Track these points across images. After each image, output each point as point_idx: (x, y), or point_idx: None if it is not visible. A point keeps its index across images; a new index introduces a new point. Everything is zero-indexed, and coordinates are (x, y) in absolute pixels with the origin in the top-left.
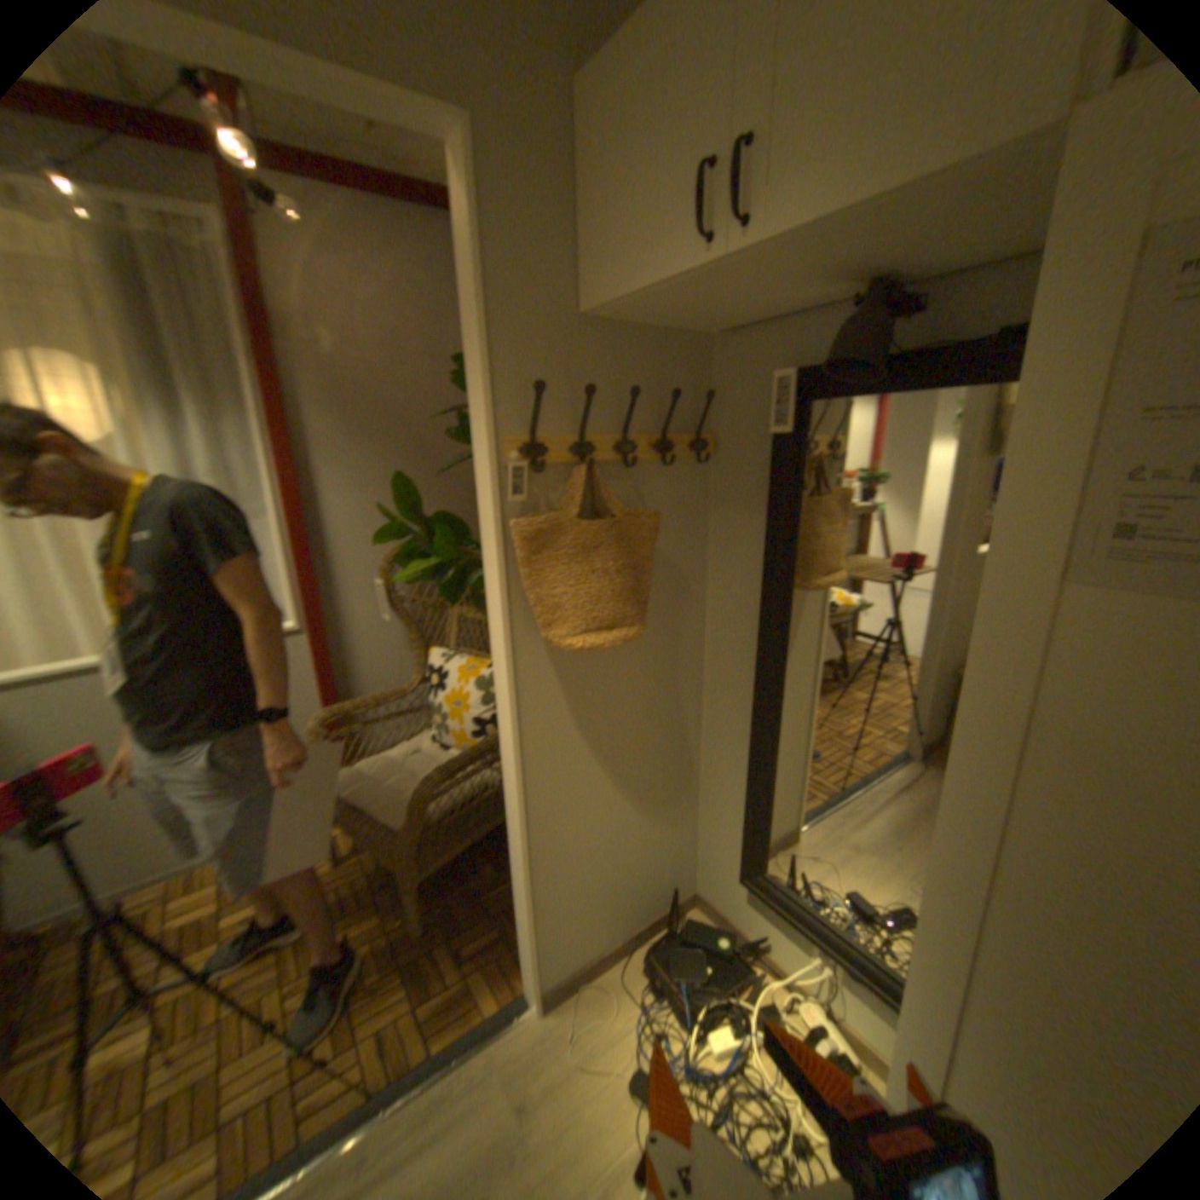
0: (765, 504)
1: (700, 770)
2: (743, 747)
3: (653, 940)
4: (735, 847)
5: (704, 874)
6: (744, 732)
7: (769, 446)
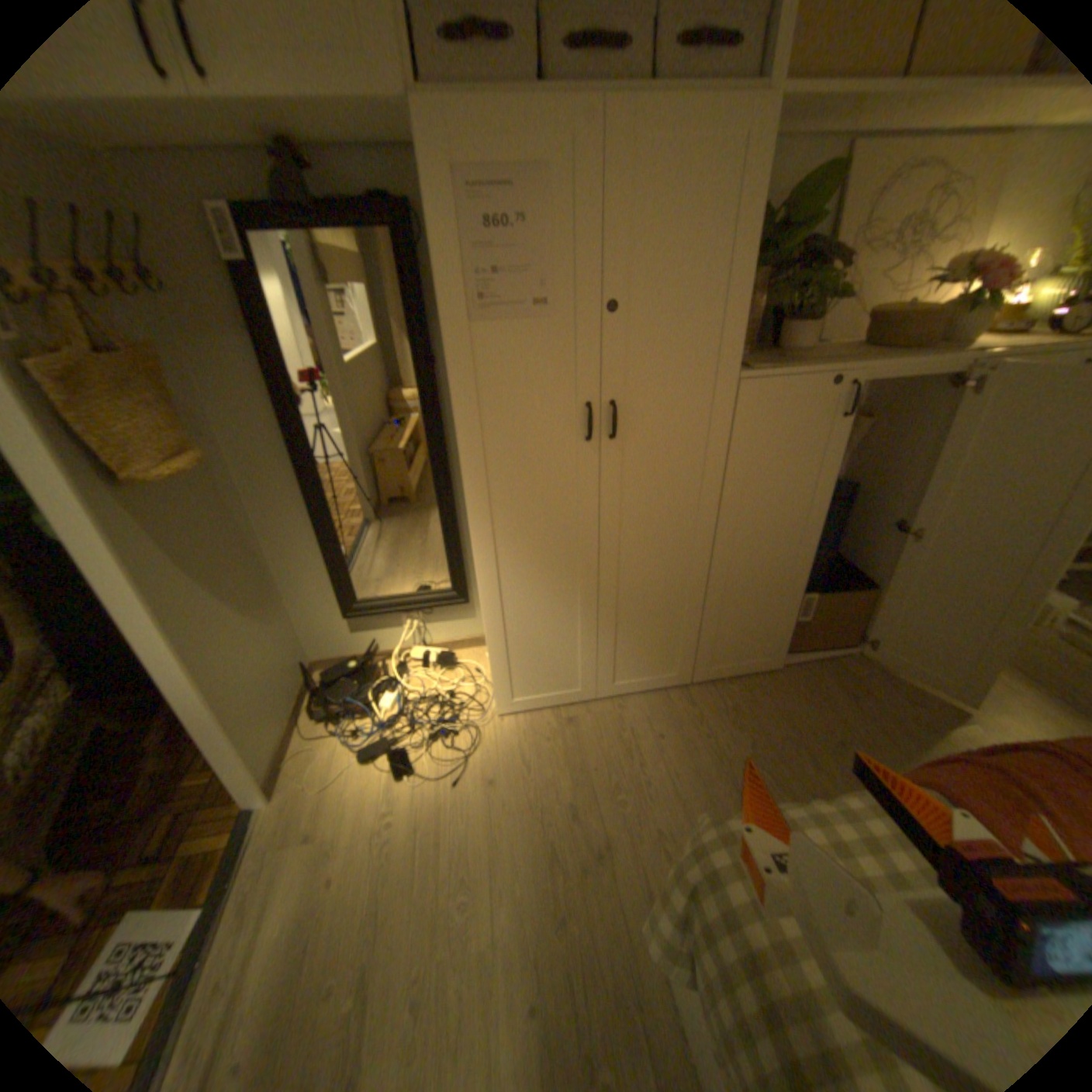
0: (235, 324)
1: (269, 568)
2: (299, 528)
3: (301, 705)
4: (324, 602)
5: (307, 643)
6: (295, 516)
7: (217, 270)
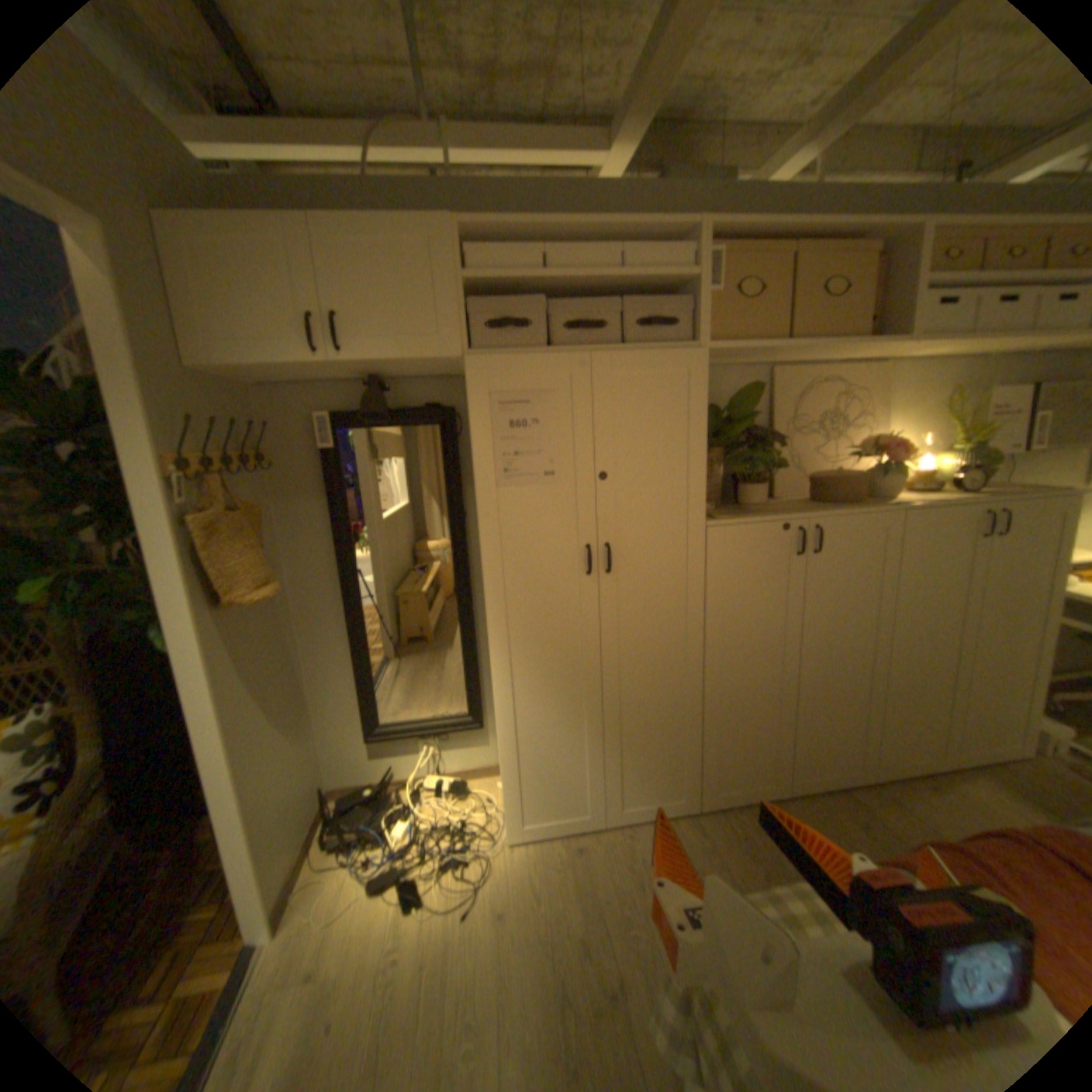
0: (317, 491)
1: (305, 692)
2: (338, 654)
3: (314, 836)
4: (348, 727)
5: (326, 770)
6: (336, 643)
7: (312, 455)
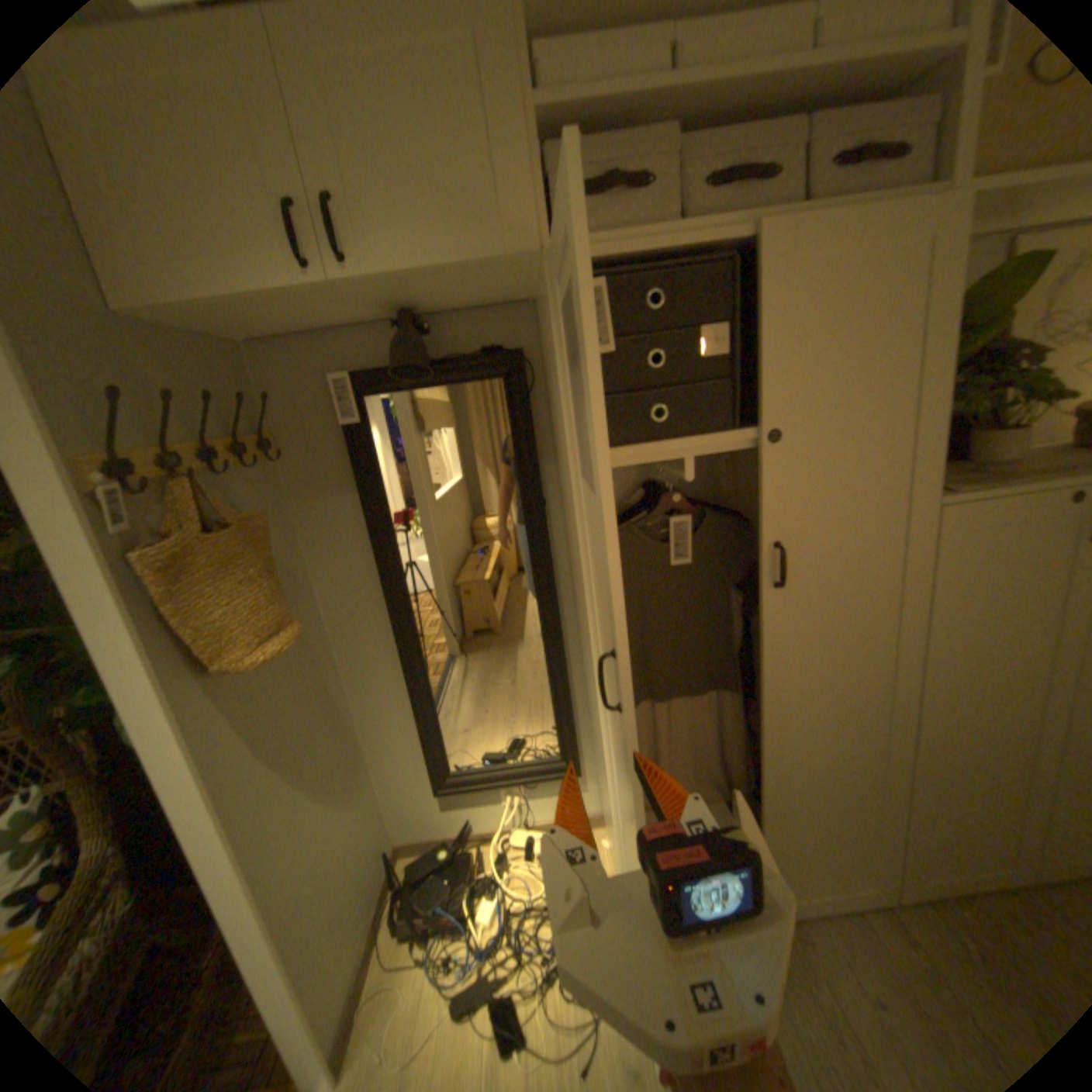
0: (346, 484)
1: (357, 737)
2: (392, 690)
3: (382, 913)
4: (413, 775)
5: (391, 824)
6: (389, 677)
7: (333, 435)
